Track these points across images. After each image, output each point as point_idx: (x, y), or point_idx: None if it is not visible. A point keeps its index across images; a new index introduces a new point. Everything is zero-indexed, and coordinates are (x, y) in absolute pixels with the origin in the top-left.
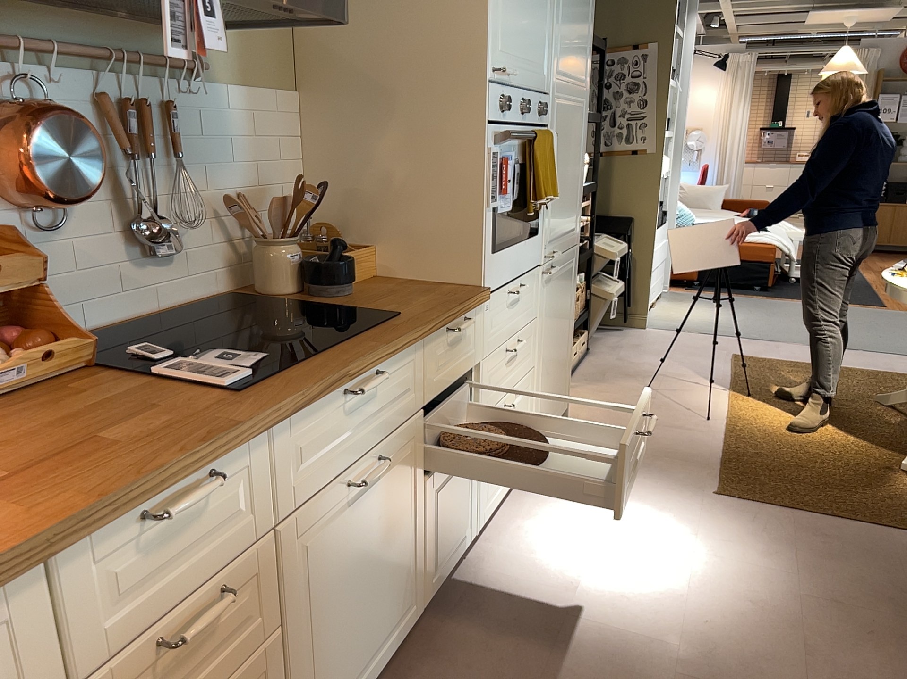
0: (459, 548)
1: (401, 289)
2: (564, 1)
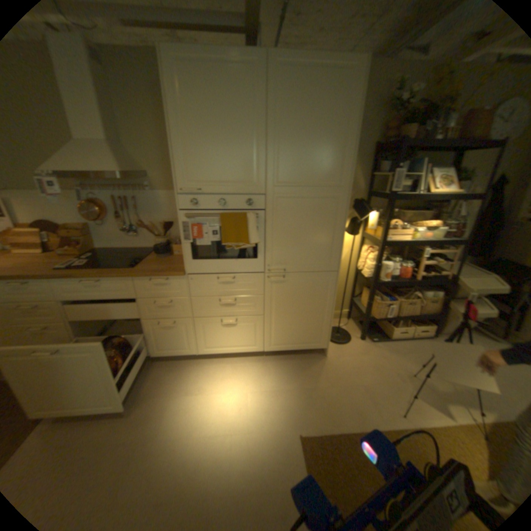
0: (180, 353)
1: (174, 261)
2: (284, 141)
